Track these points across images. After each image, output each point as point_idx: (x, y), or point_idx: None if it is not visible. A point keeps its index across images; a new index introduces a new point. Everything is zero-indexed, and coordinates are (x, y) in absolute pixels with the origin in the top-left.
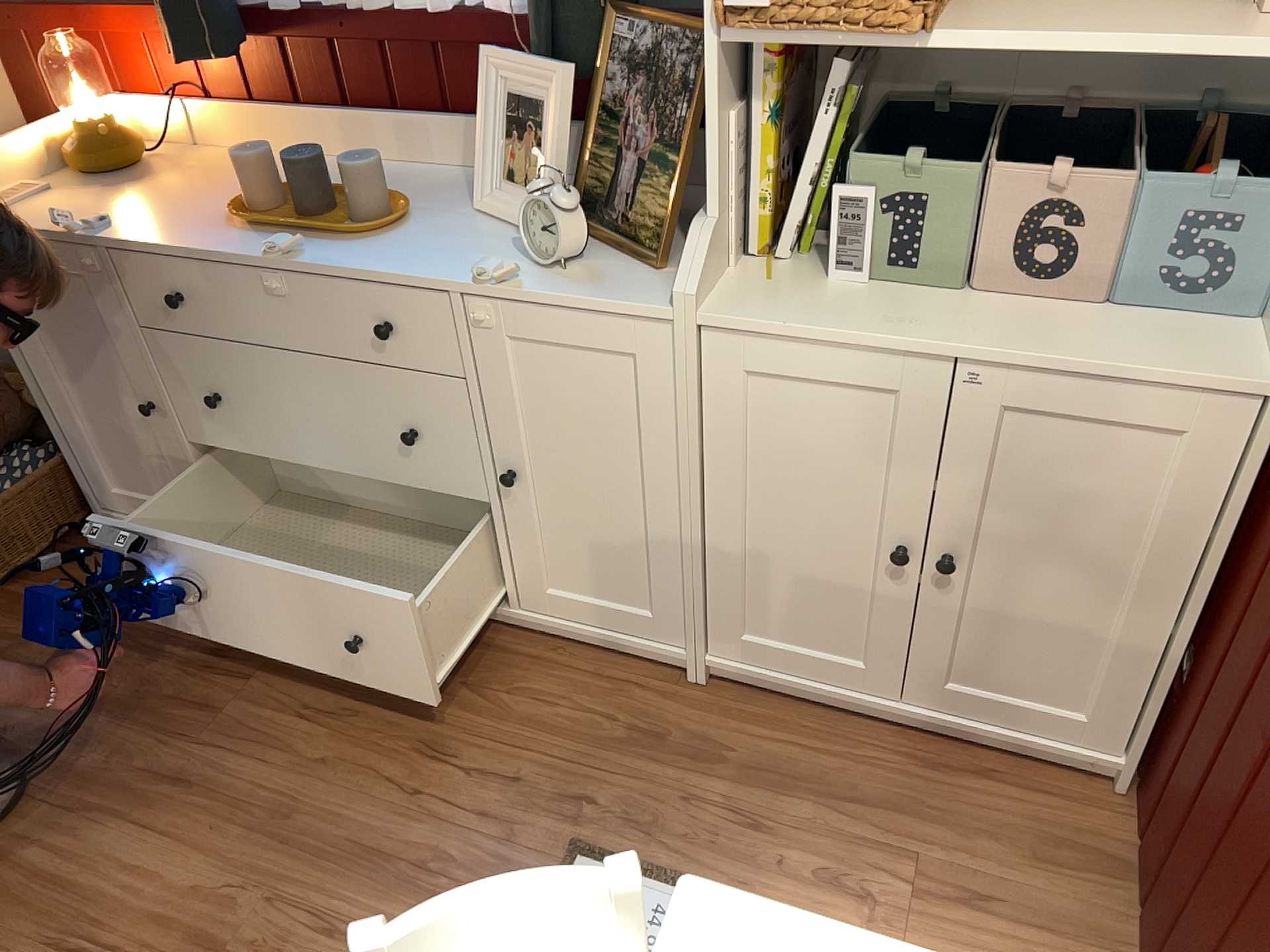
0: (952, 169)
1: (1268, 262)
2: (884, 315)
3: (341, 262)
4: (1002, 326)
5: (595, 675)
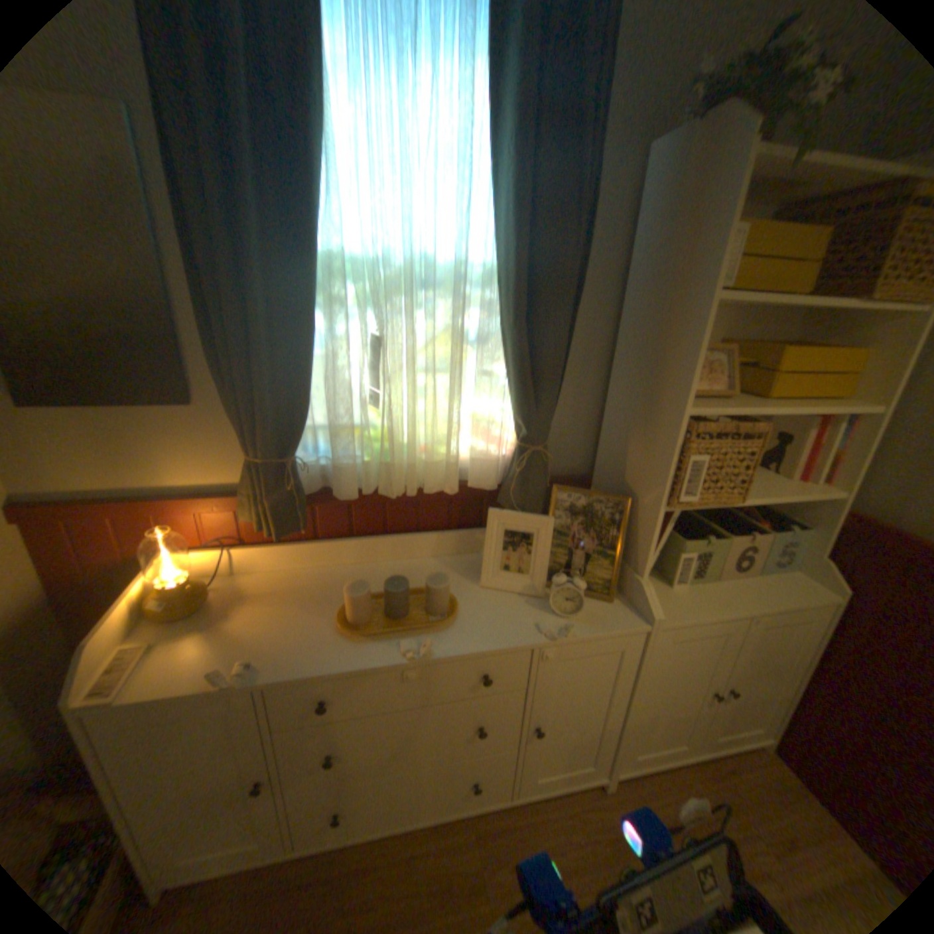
0: (720, 537)
1: (812, 552)
2: (713, 600)
3: (449, 646)
4: (750, 594)
5: (568, 822)
